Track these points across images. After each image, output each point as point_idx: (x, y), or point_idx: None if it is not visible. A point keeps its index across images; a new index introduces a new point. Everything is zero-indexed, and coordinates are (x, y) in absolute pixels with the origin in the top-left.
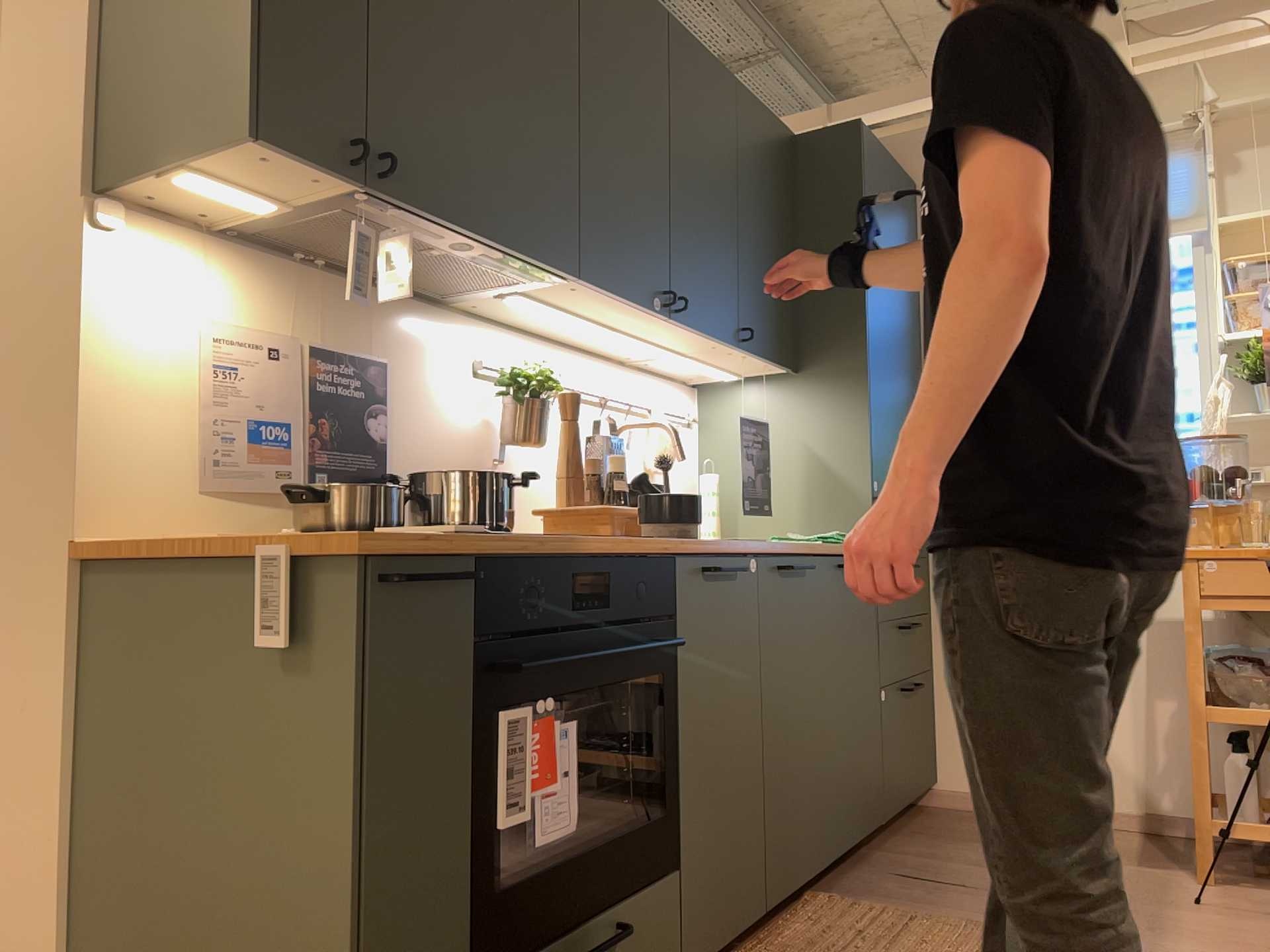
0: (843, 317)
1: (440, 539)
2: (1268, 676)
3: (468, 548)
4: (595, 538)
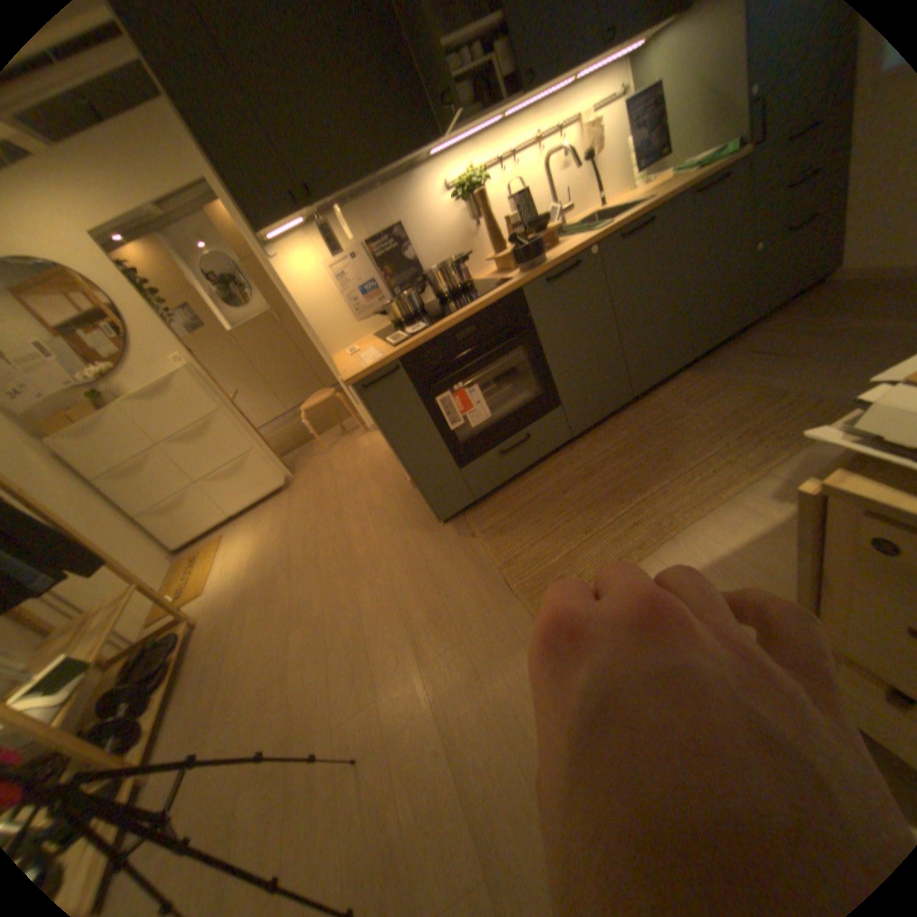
0: None
1: (383, 357)
2: None
3: (395, 354)
4: (467, 305)
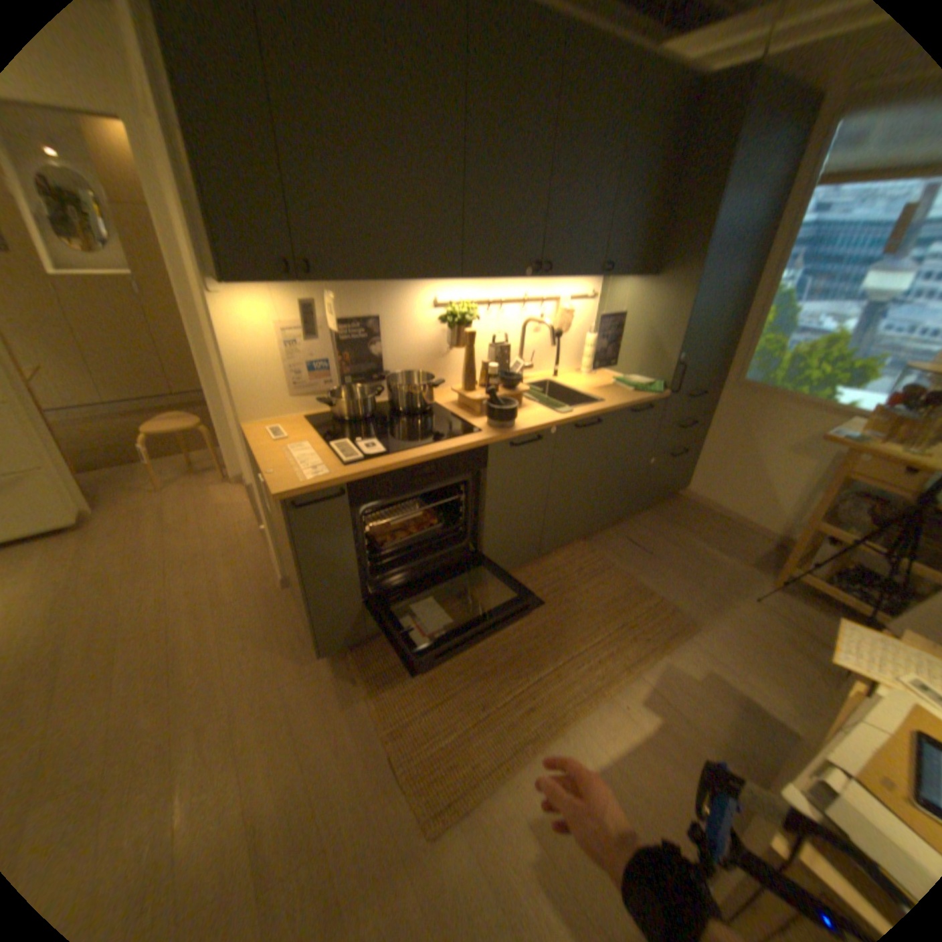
0: (692, 242)
1: (329, 477)
2: (873, 519)
3: (344, 478)
4: (433, 446)
